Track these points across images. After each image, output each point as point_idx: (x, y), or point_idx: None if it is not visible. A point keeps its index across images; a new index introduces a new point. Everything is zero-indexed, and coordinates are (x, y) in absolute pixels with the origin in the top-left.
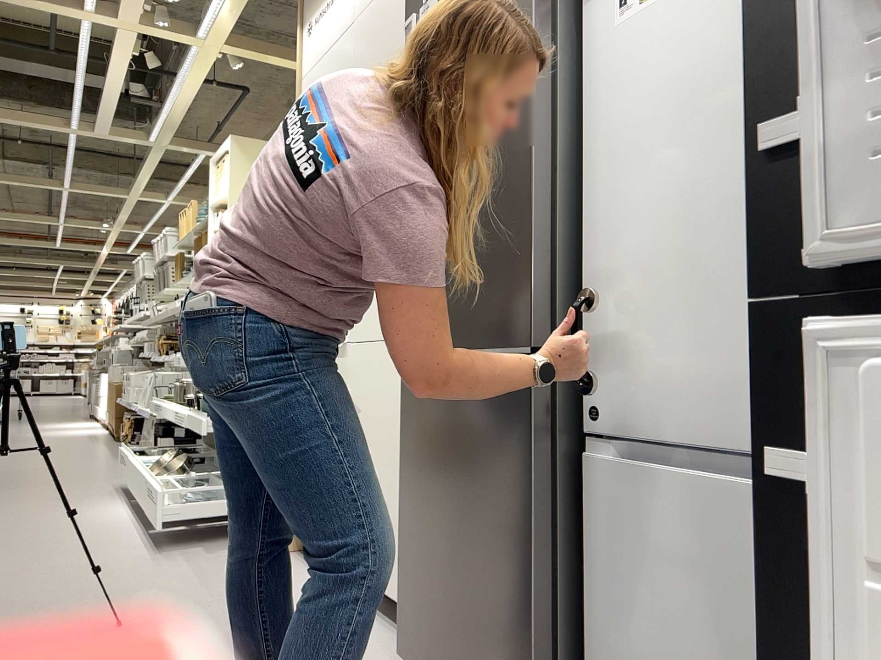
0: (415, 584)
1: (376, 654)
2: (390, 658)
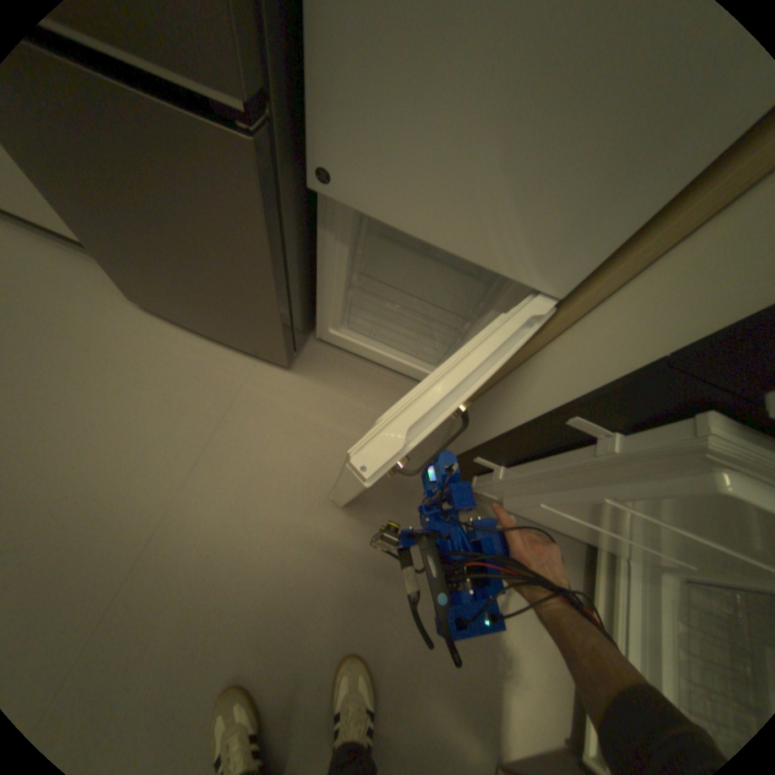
0: (116, 259)
1: (96, 291)
2: (112, 292)
